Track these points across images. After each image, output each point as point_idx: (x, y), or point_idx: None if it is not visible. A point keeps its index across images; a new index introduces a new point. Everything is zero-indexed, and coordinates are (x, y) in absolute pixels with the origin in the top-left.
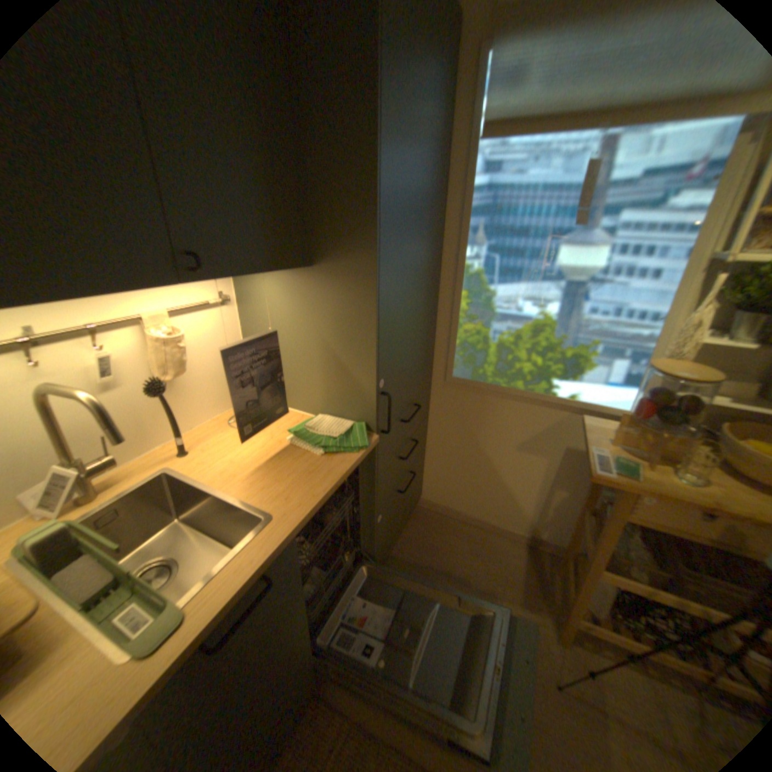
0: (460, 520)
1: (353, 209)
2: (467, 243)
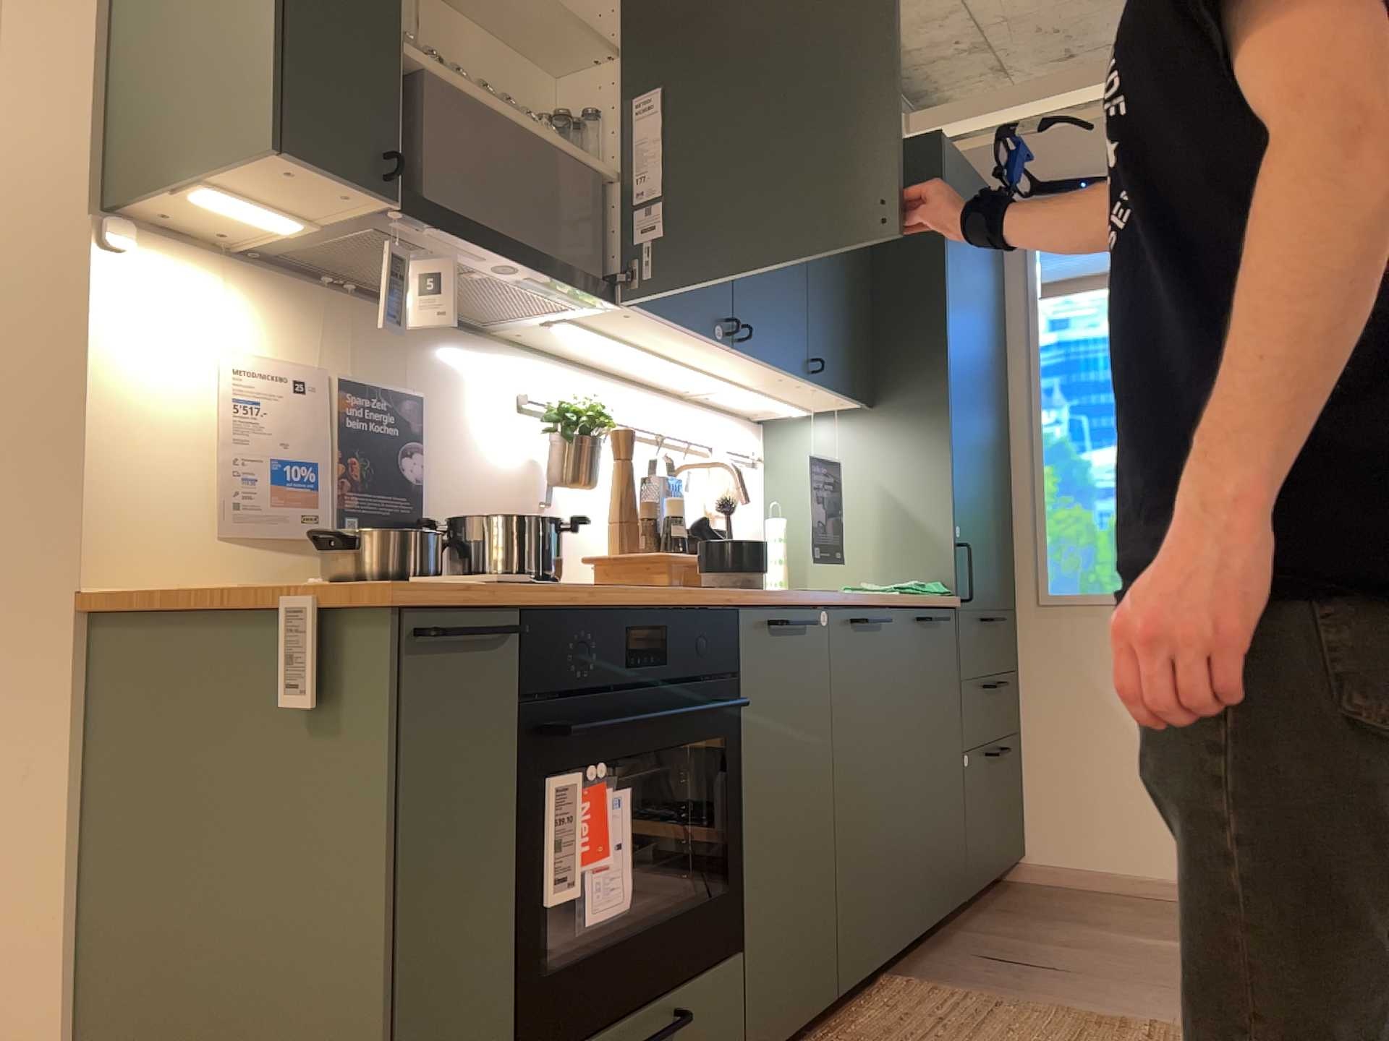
0: (1112, 888)
1: (922, 346)
2: (1042, 407)
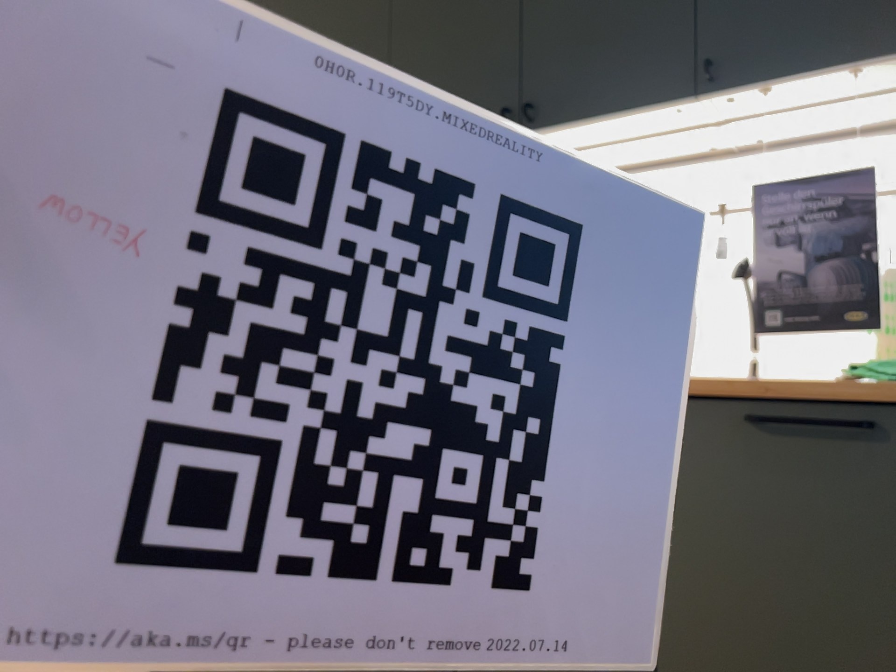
0: None
1: None
2: None
